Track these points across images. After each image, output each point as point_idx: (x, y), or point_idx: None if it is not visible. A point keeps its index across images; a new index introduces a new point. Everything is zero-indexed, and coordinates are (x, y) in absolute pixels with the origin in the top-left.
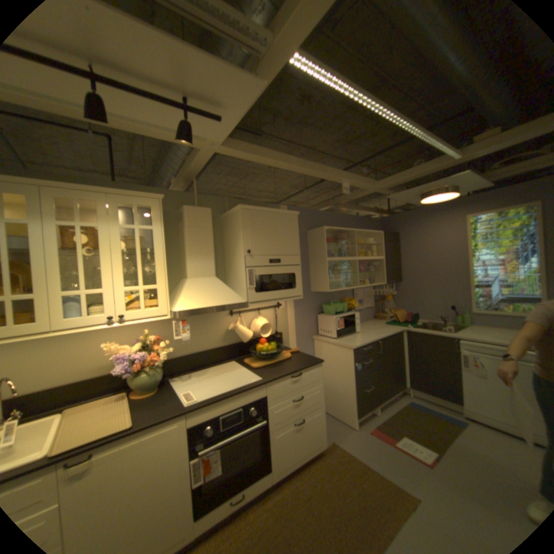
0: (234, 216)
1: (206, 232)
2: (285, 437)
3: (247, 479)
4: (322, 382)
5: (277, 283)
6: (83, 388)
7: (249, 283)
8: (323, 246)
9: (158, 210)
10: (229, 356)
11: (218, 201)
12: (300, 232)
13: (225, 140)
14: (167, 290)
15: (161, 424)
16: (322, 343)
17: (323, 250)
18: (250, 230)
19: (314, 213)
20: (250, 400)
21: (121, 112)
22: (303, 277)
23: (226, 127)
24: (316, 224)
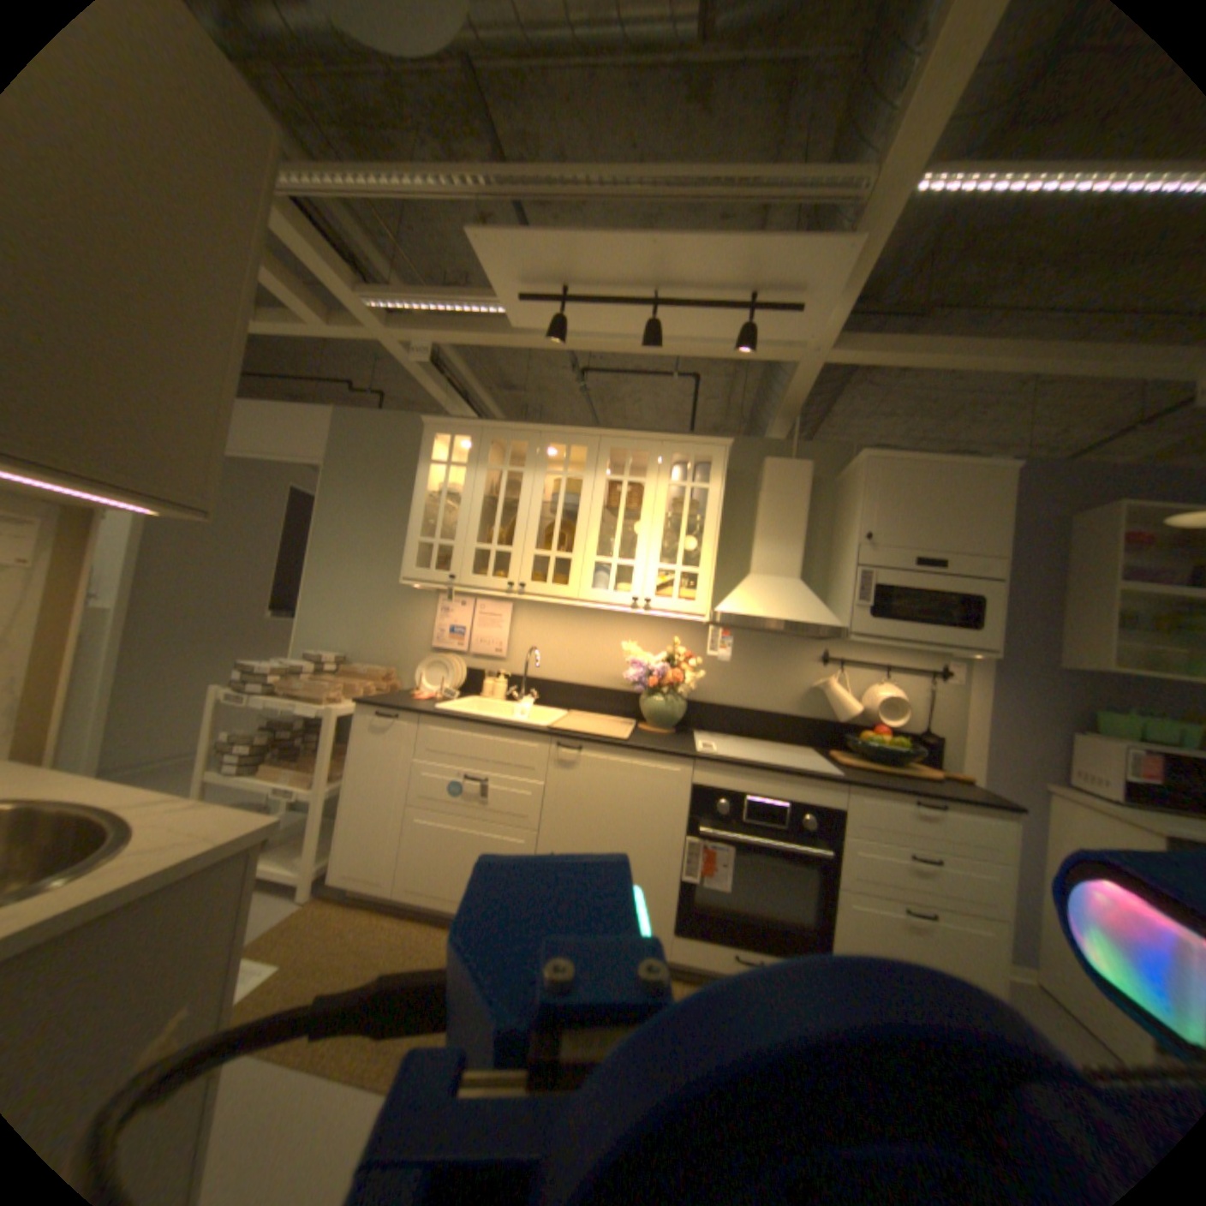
0: (854, 472)
1: (795, 500)
2: (877, 918)
3: (776, 938)
4: (1017, 860)
5: (934, 612)
6: (594, 695)
7: (858, 593)
8: (1111, 548)
9: (719, 460)
10: (805, 737)
11: (835, 450)
12: (1048, 515)
13: (833, 337)
14: (711, 577)
15: (659, 753)
16: (1075, 806)
17: (1110, 559)
18: (879, 495)
19: (1108, 470)
20: (810, 797)
21: (682, 332)
22: (1039, 626)
23: (831, 314)
24: (1111, 497)
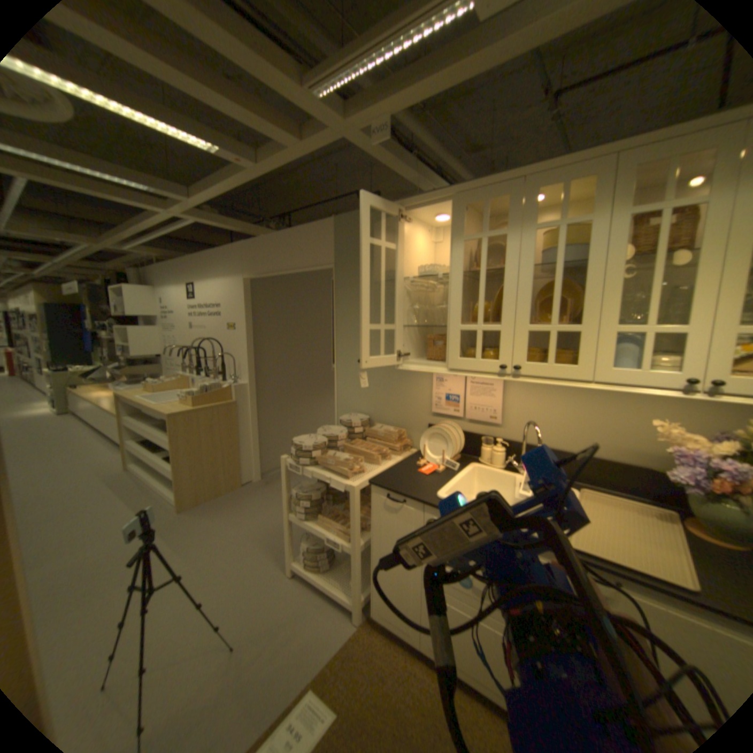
0: None
1: None
2: None
3: None
4: None
5: None
6: (611, 471)
7: None
8: None
9: None
10: None
11: None
12: None
13: None
14: None
15: None
16: None
17: None
18: None
19: None
20: None
21: None
22: None
23: None
24: None
